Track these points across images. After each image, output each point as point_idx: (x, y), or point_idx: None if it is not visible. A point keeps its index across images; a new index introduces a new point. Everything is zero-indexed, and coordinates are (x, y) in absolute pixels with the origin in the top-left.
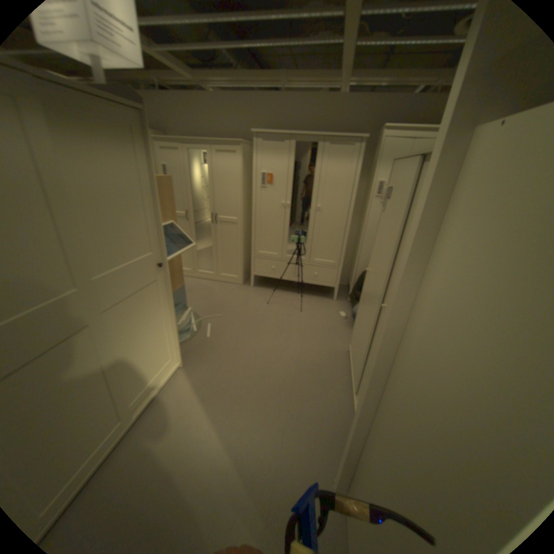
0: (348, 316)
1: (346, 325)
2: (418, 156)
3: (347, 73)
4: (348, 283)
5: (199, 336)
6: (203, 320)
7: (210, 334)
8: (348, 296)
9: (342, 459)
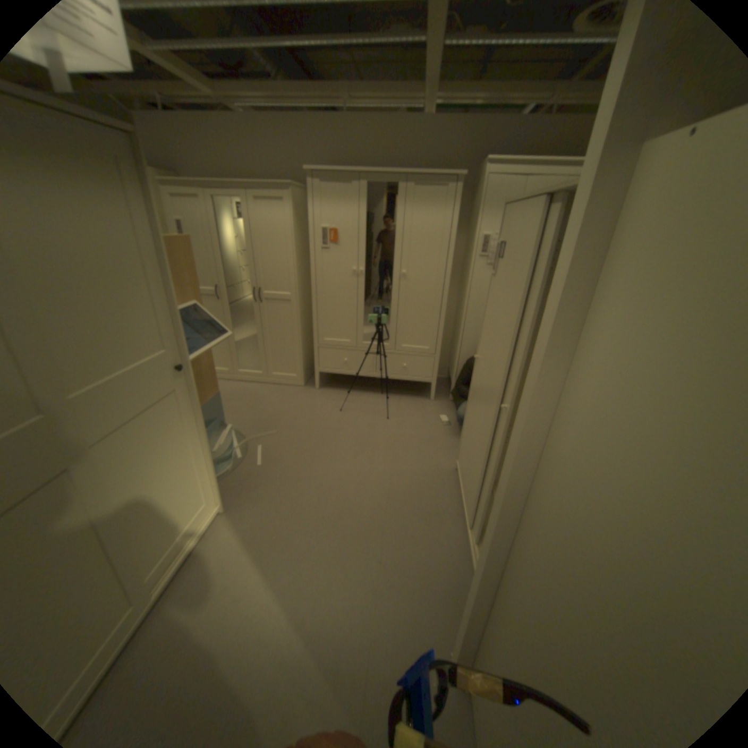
0: (451, 420)
1: (449, 433)
2: (542, 196)
3: (432, 86)
4: (448, 375)
5: (245, 465)
6: (249, 442)
7: (261, 460)
8: (449, 393)
9: (461, 626)
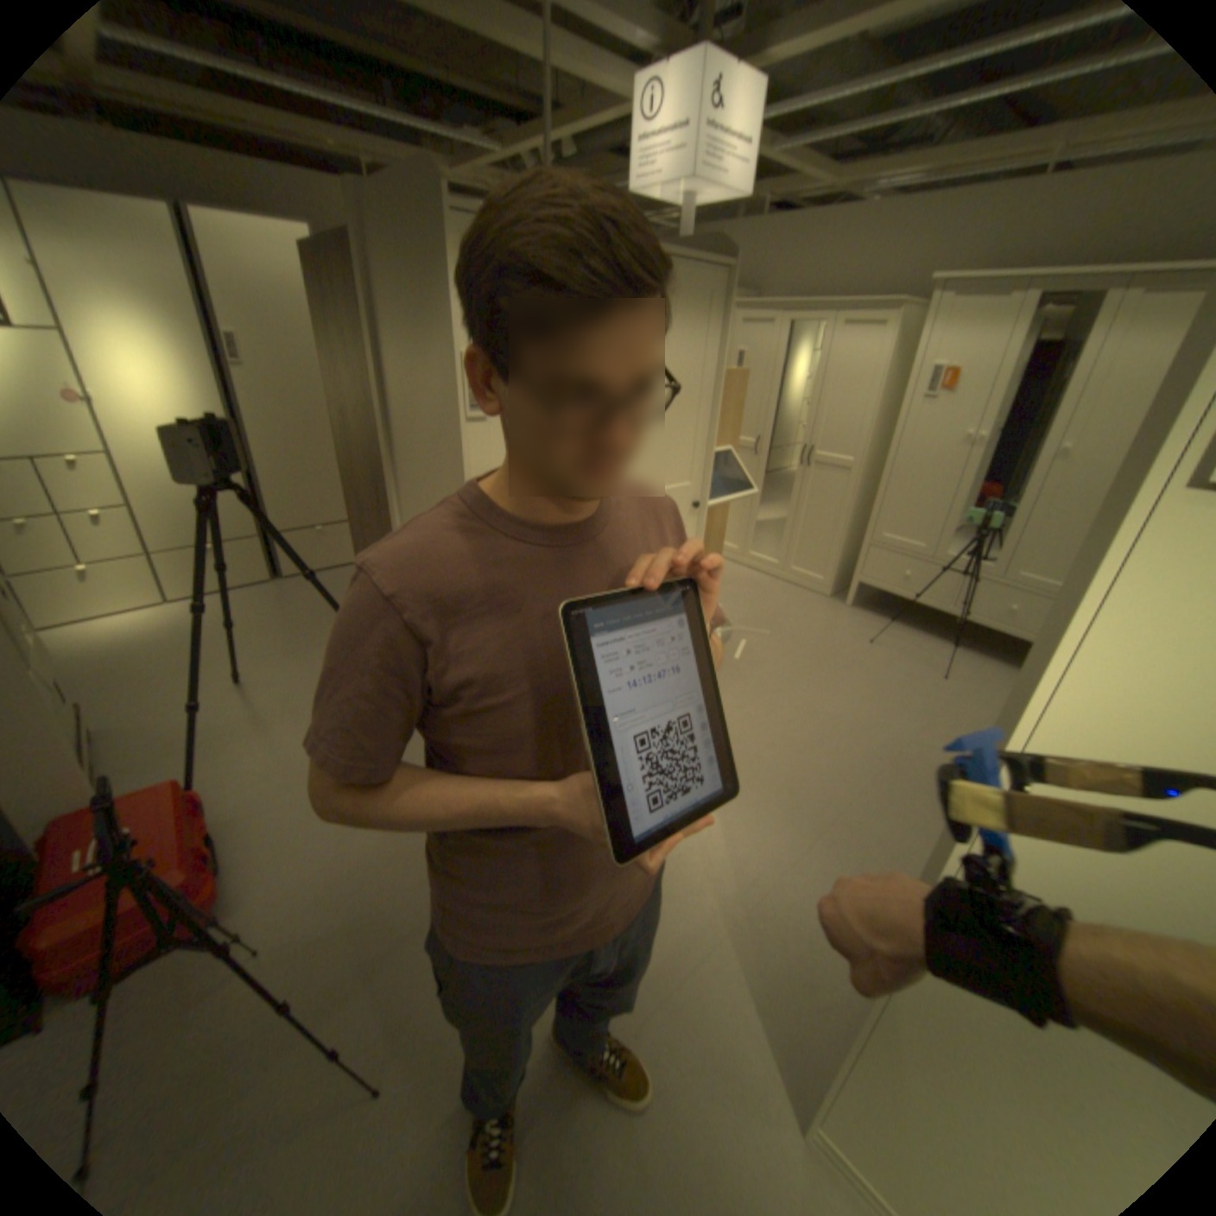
0: None
1: None
2: None
3: None
4: None
5: (721, 655)
6: (734, 634)
7: (740, 657)
8: None
9: None
